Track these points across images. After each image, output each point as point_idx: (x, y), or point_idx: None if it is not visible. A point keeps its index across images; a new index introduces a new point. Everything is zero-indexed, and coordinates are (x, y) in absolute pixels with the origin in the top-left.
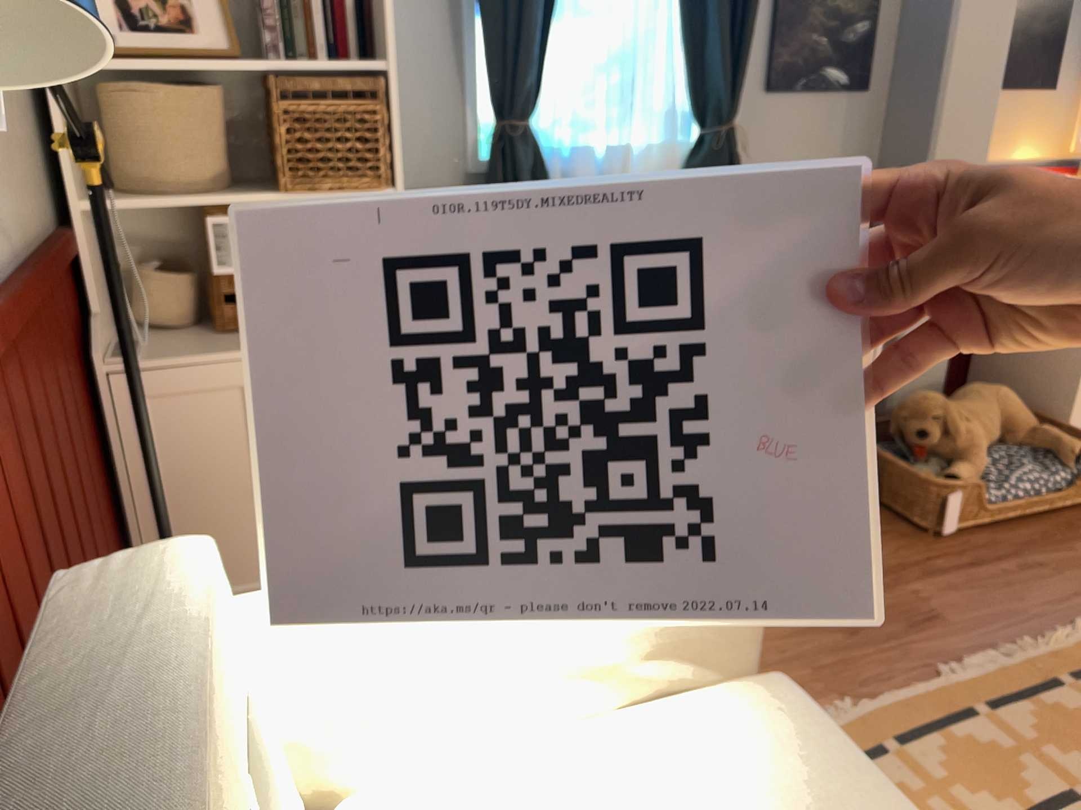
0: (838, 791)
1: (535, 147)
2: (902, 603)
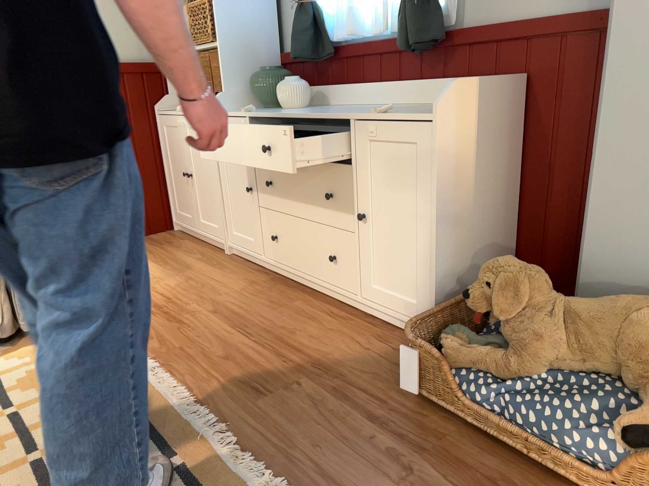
0: None
1: (315, 18)
2: (276, 378)
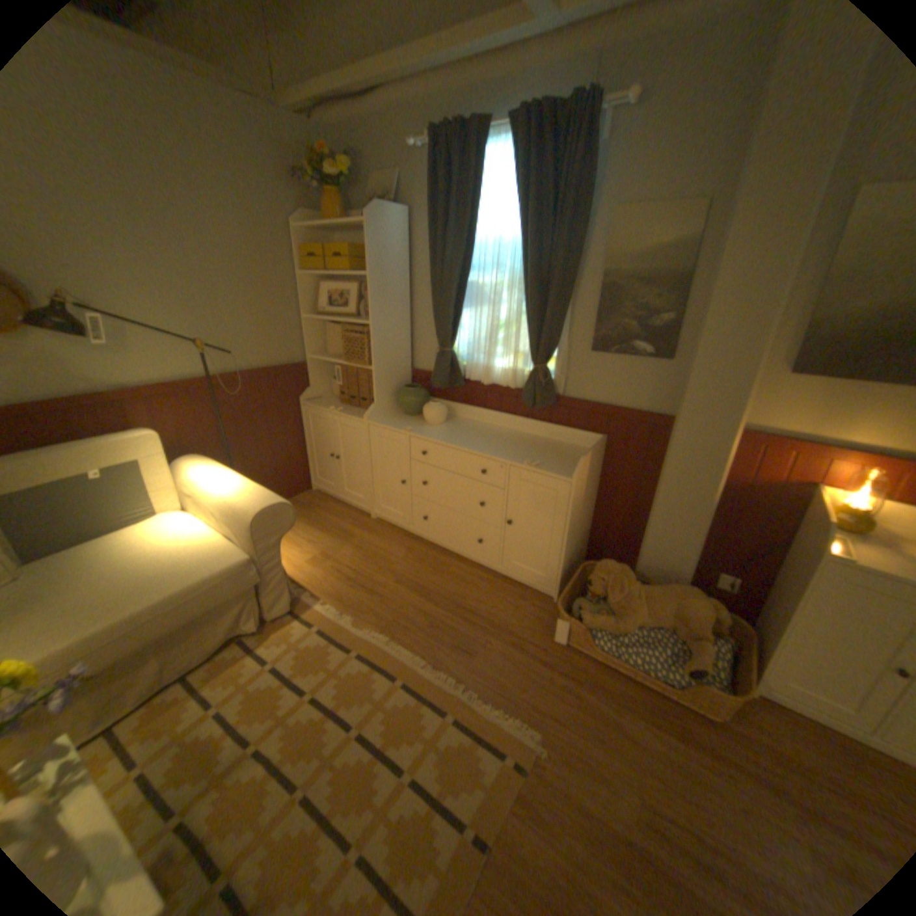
0: (182, 576)
1: (453, 361)
2: (472, 641)
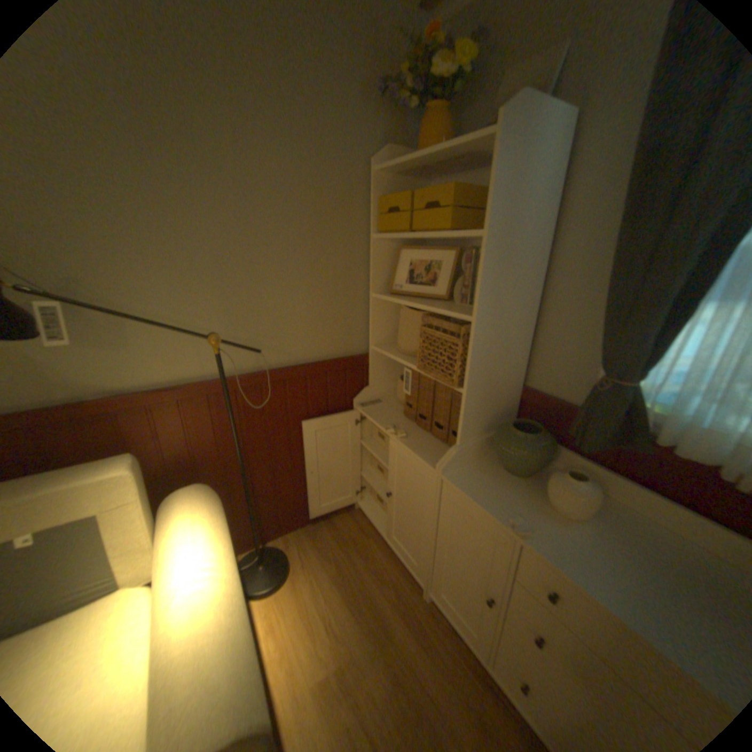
0: None
1: (641, 405)
2: None
